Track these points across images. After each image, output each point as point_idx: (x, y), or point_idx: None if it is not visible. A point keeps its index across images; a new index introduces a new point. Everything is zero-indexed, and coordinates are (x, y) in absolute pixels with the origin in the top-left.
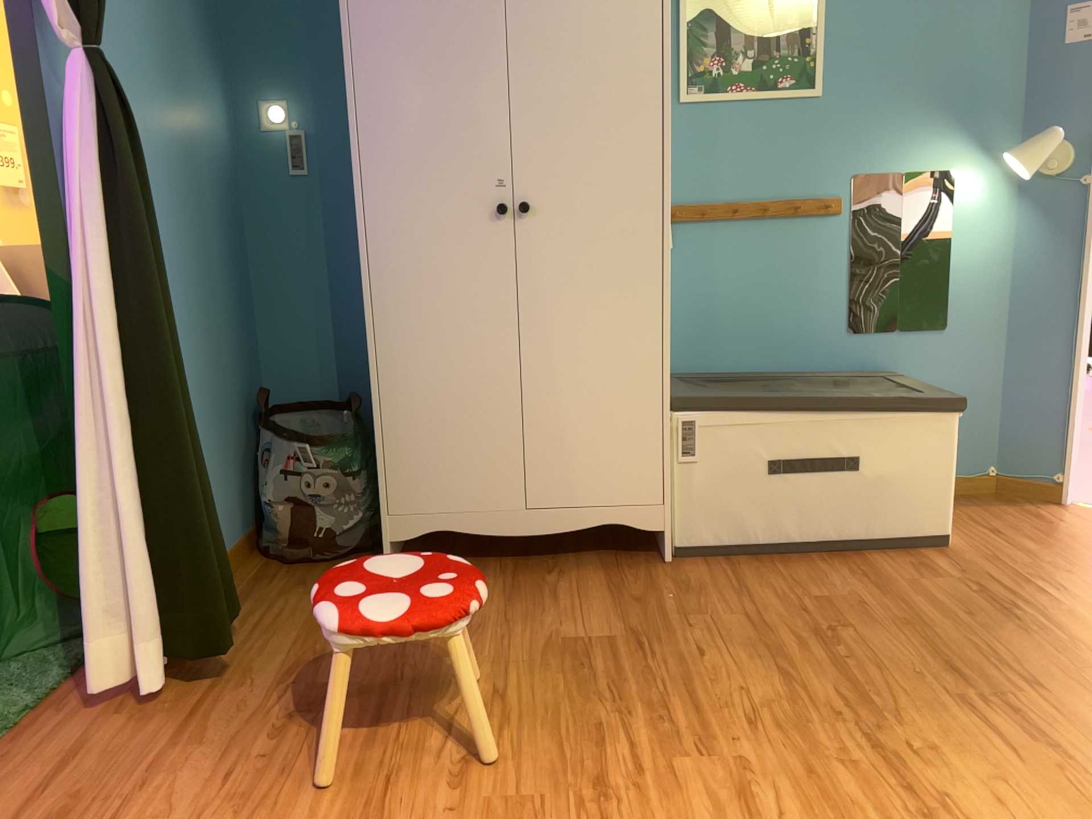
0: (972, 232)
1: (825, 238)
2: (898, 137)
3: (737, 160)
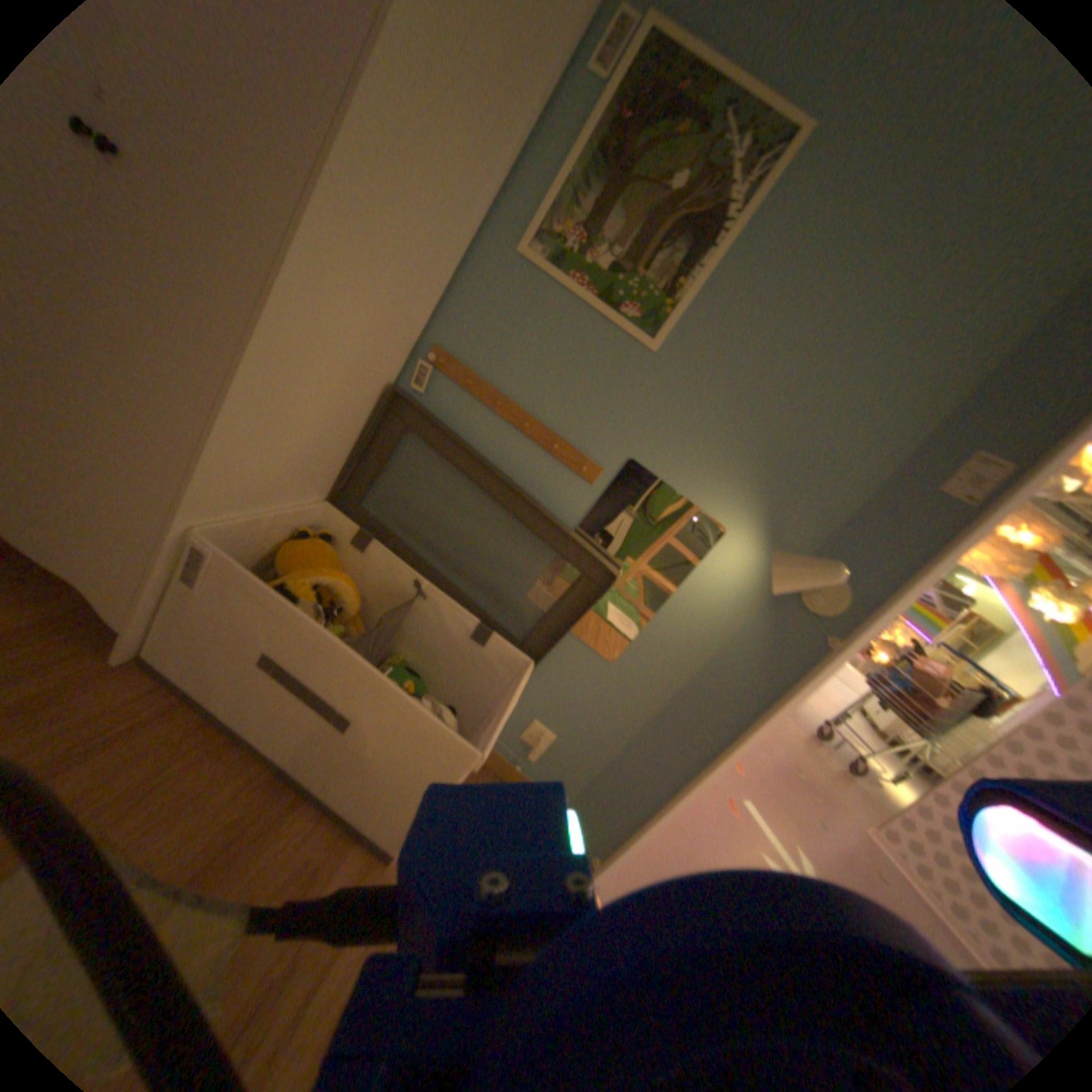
0: (699, 600)
1: (564, 498)
2: (699, 455)
3: (534, 358)
